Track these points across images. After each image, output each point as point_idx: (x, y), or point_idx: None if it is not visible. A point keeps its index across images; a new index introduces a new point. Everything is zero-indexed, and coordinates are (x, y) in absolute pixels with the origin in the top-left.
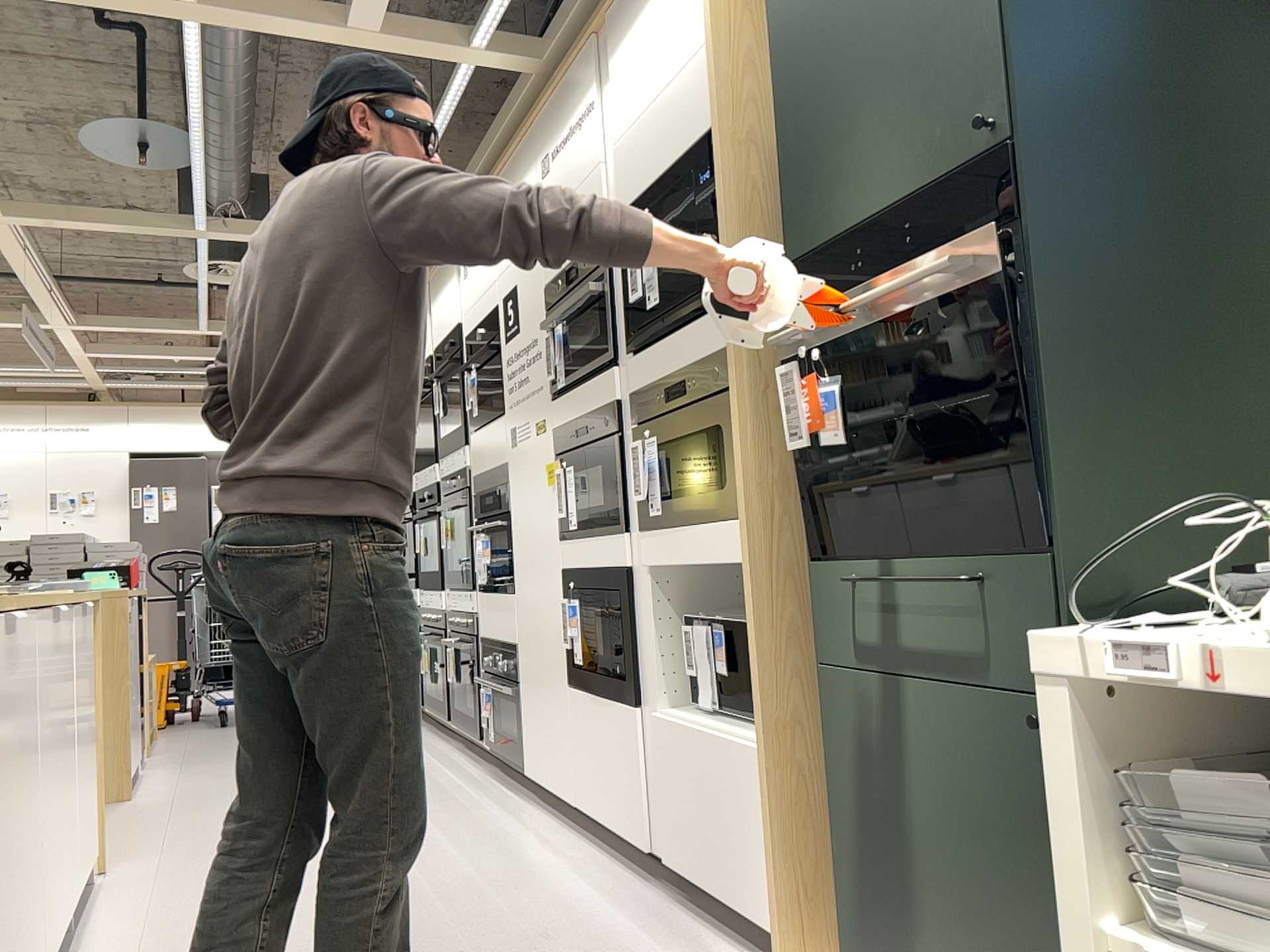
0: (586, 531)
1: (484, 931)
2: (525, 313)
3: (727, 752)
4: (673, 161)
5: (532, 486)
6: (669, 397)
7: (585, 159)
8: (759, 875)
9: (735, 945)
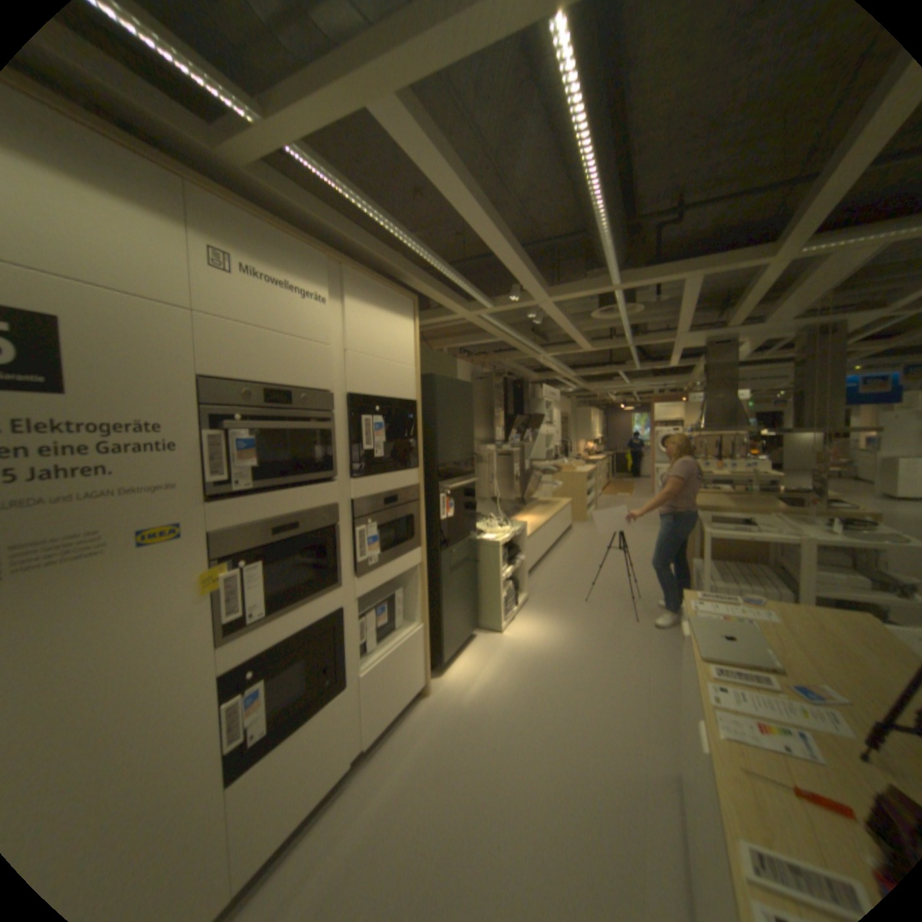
0: (280, 610)
1: (441, 820)
2: (106, 377)
3: (406, 644)
4: (392, 396)
5: (111, 619)
6: (385, 503)
7: (308, 325)
8: (417, 675)
9: (403, 722)
